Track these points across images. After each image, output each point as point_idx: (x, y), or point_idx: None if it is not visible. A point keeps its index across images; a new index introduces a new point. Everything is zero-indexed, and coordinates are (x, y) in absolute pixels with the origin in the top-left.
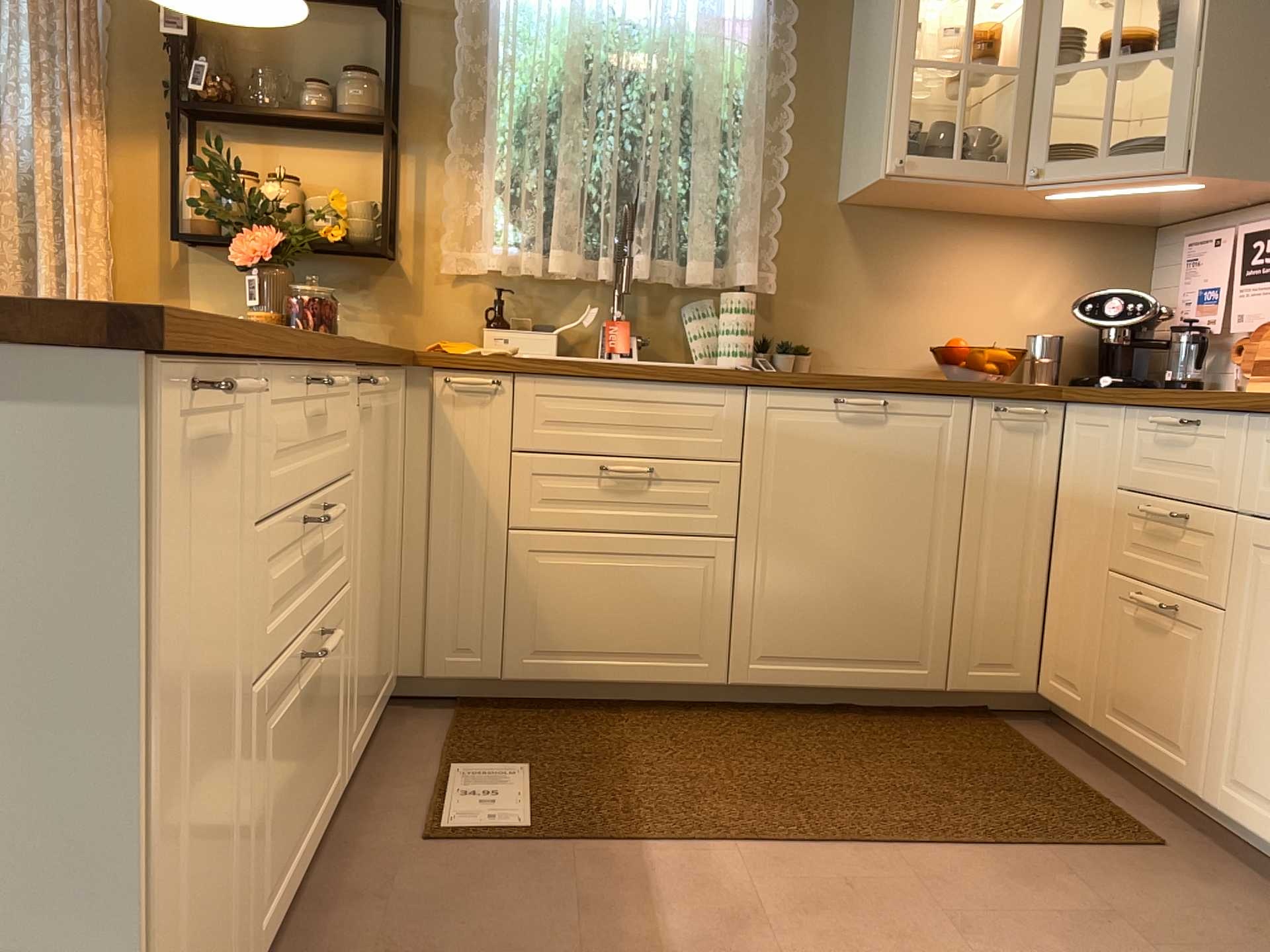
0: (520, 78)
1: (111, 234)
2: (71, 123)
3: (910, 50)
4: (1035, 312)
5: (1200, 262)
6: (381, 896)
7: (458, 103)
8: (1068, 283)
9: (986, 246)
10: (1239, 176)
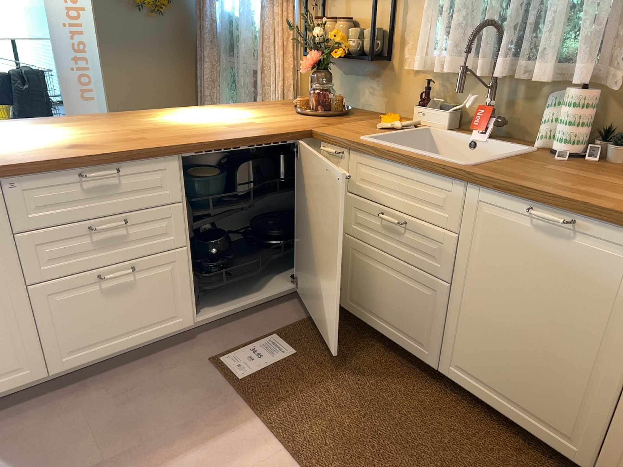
0: None
1: (291, 52)
2: (278, 2)
3: None
4: None
5: None
6: (166, 370)
7: None
8: None
9: None
10: None
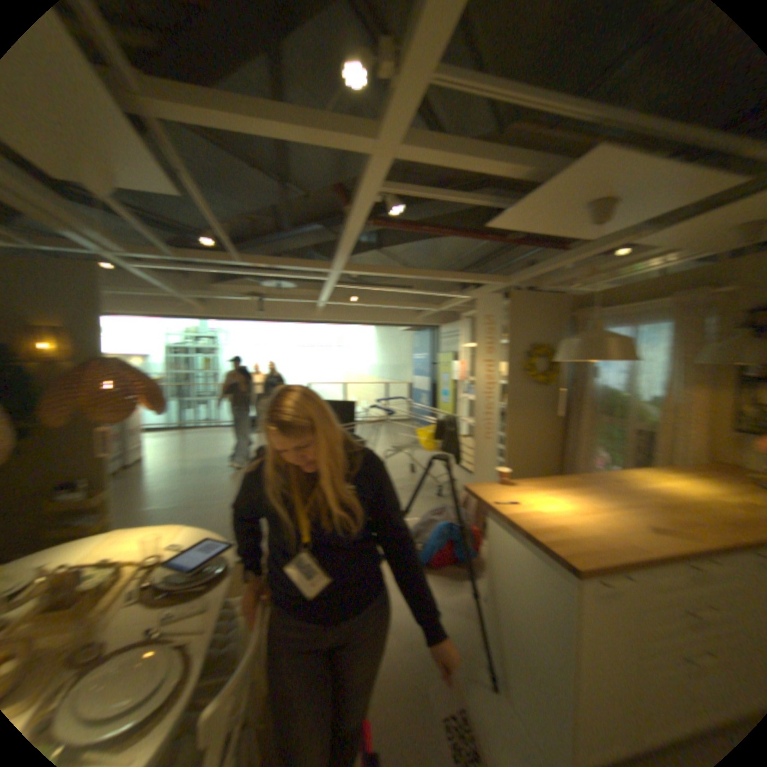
0: None
1: (707, 424)
2: (692, 386)
3: None
4: None
5: None
6: None
7: None
8: None
9: None
10: None
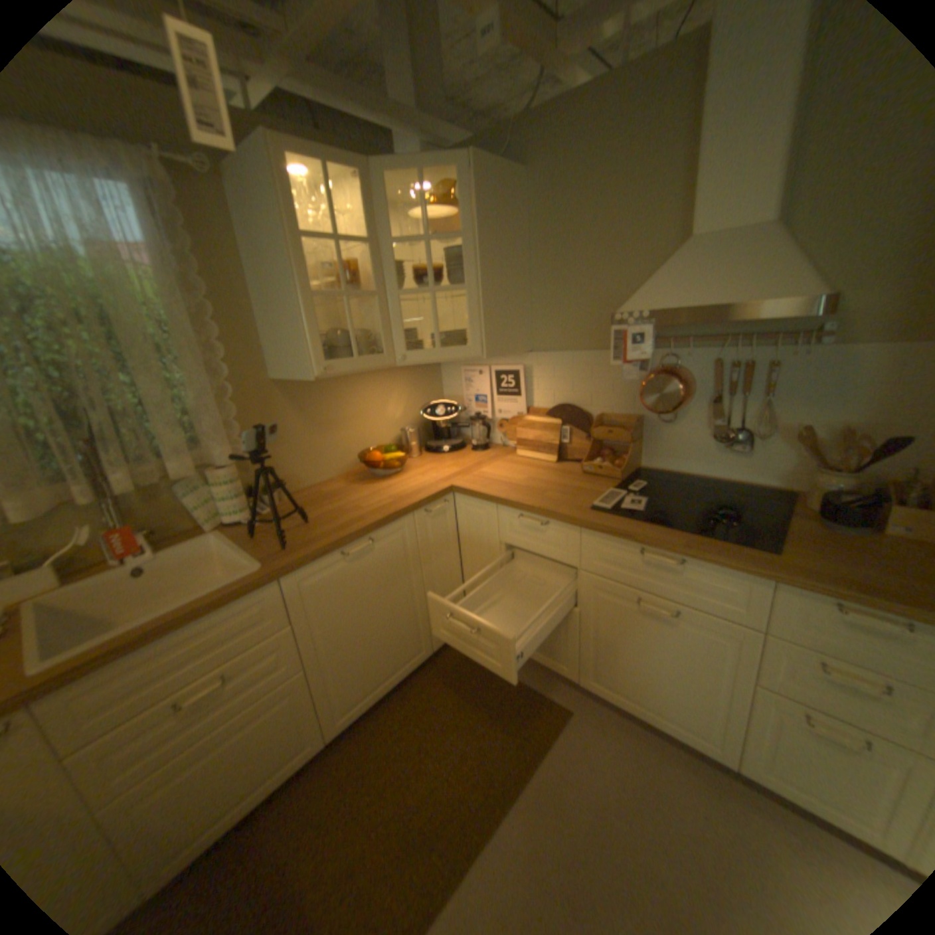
0: None
1: None
2: None
3: (306, 286)
4: (397, 414)
5: (471, 381)
6: None
7: None
8: (408, 394)
9: (365, 385)
10: (502, 354)
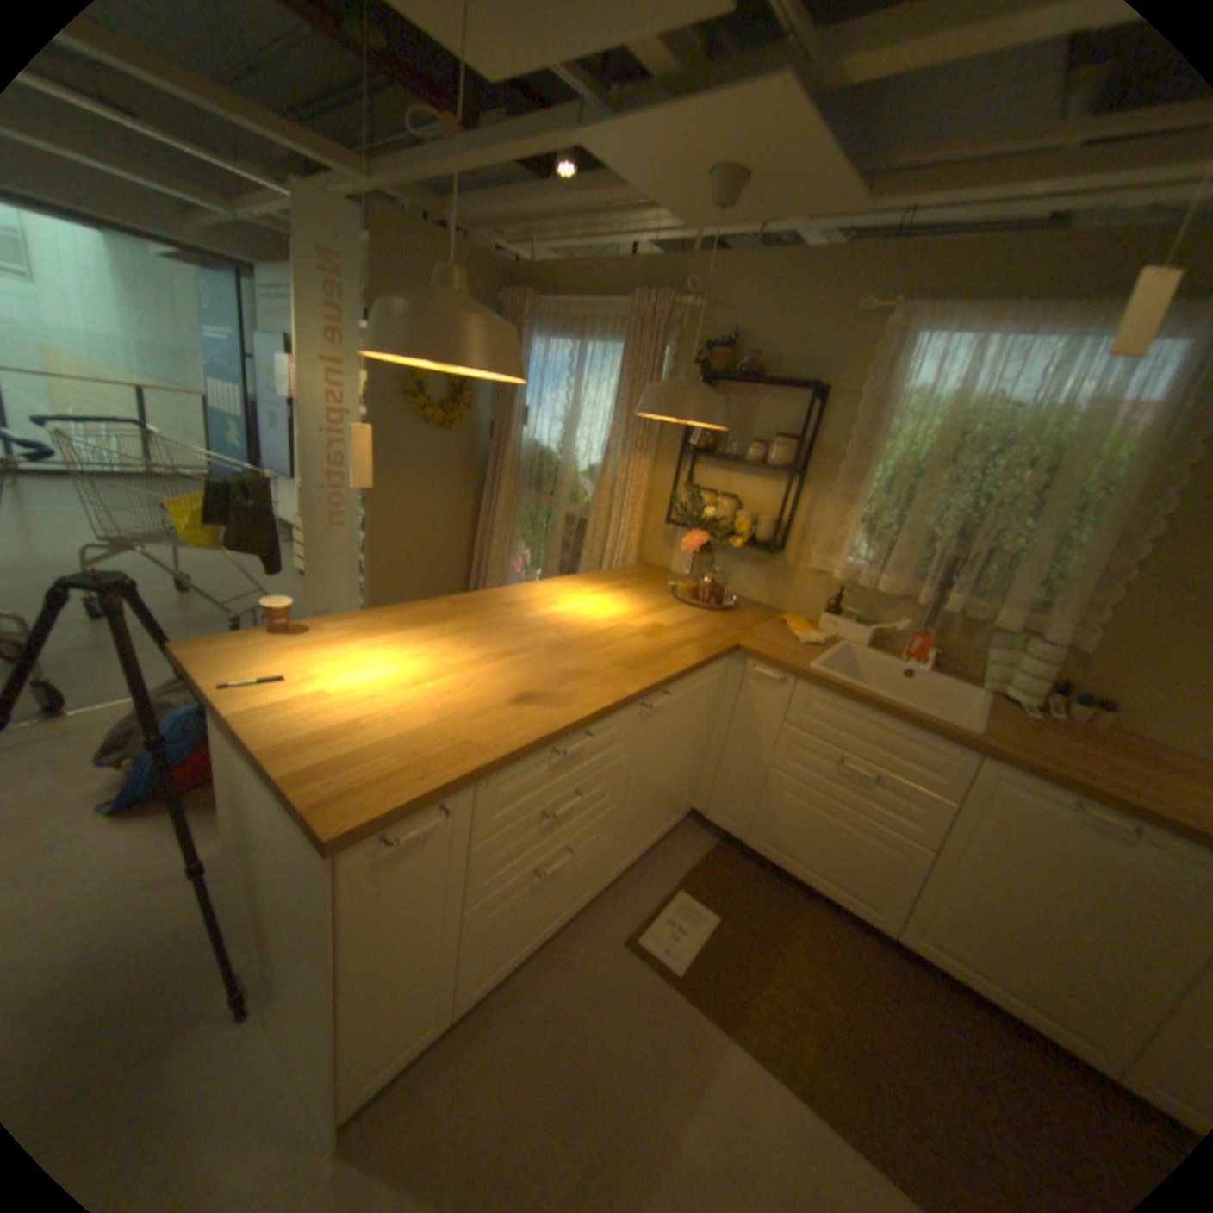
0: (902, 442)
1: (641, 511)
2: (634, 454)
3: None
4: None
5: None
6: (582, 973)
7: (847, 459)
8: None
9: None
10: None
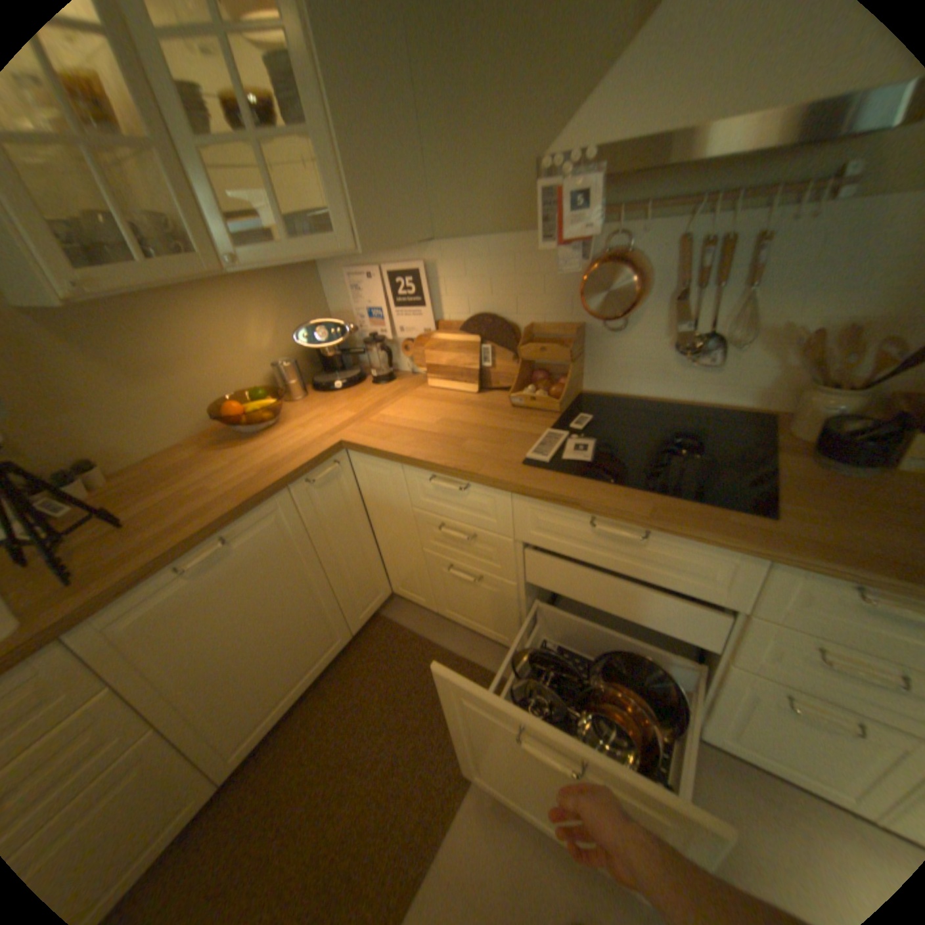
0: None
1: None
2: None
3: None
4: (263, 342)
5: (359, 287)
6: None
7: None
8: (274, 312)
9: (200, 304)
10: (387, 244)
